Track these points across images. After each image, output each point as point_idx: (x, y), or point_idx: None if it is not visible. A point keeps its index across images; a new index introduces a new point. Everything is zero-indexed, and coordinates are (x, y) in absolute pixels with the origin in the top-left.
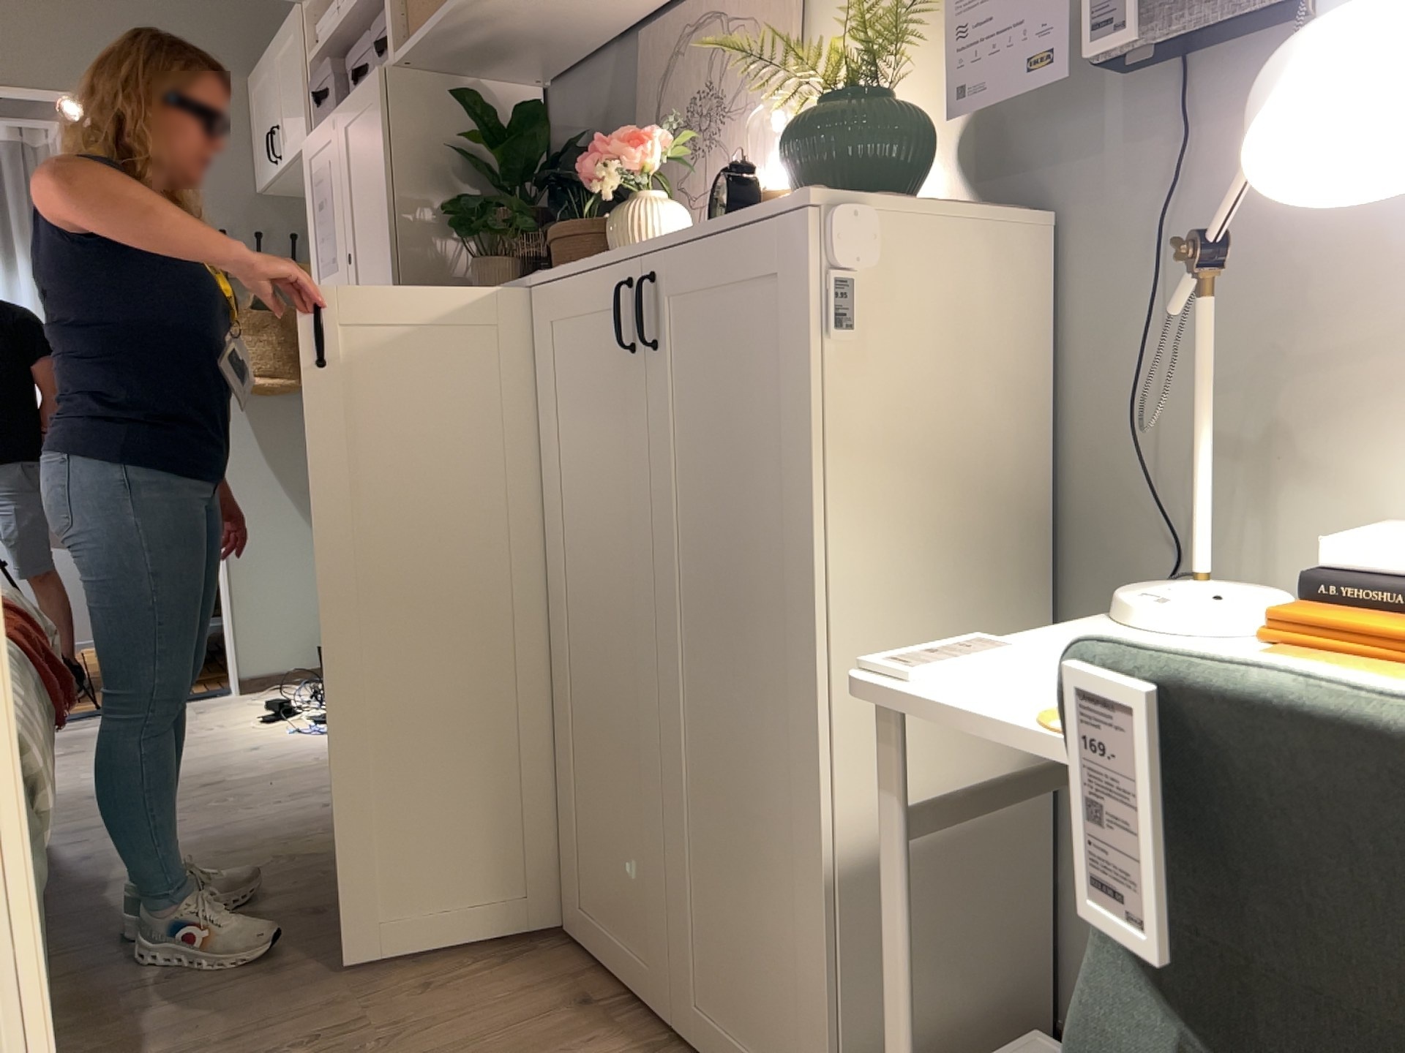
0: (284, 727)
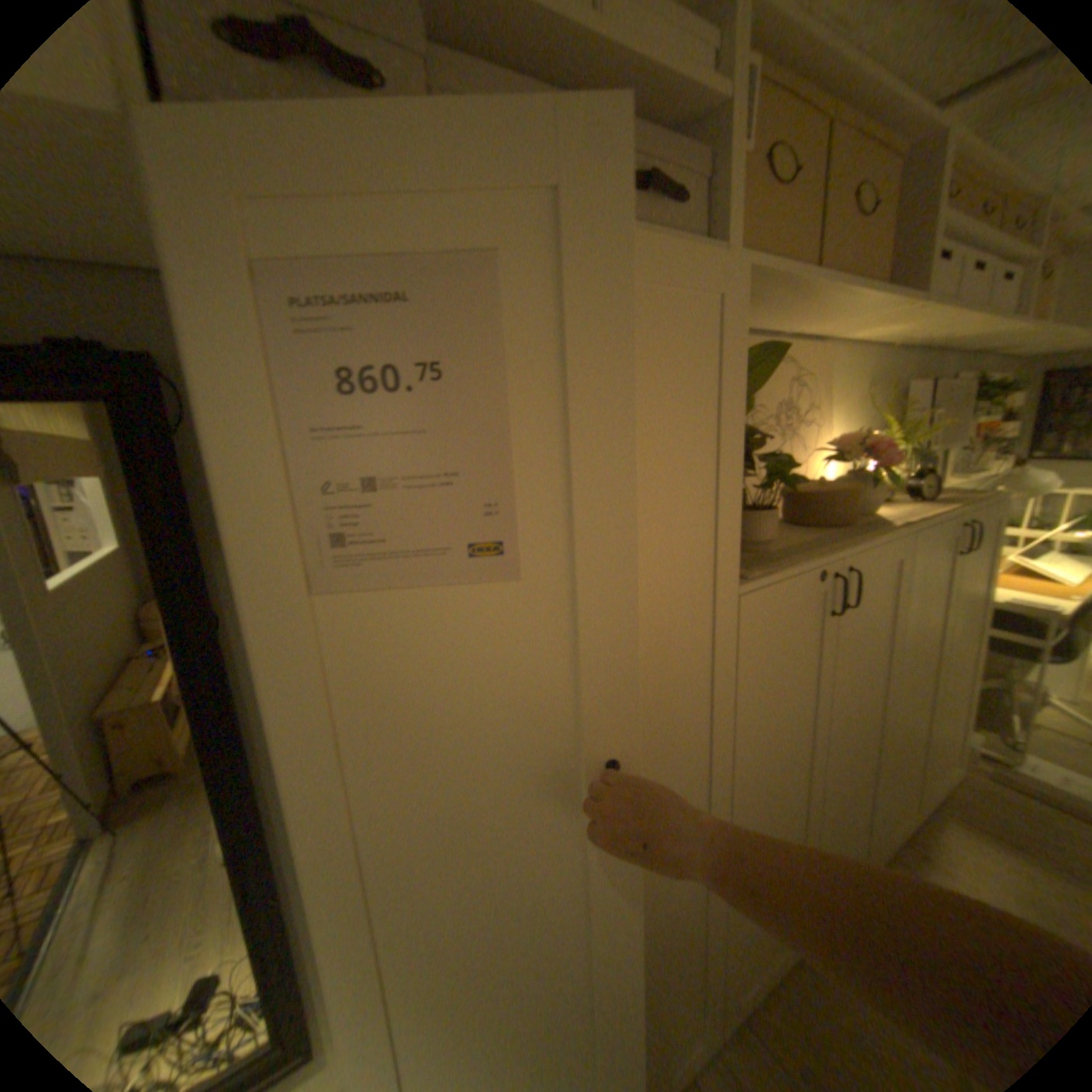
0: None
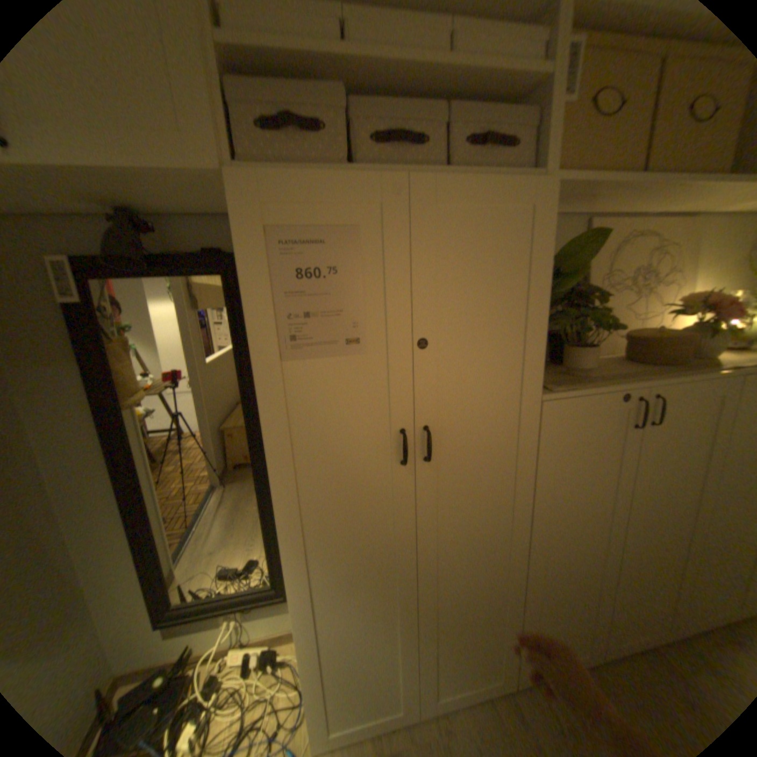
0: None
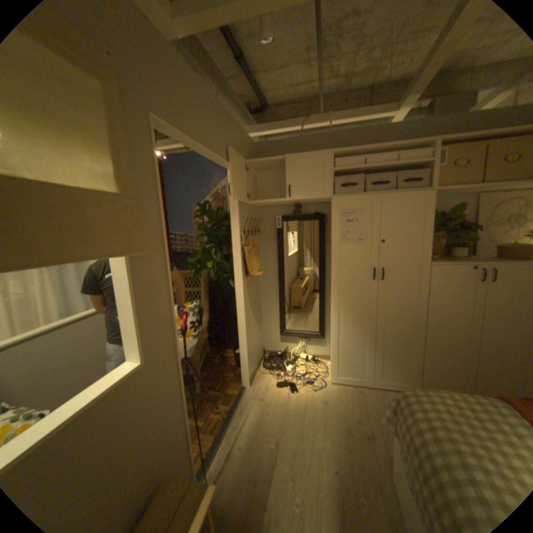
0: (307, 392)
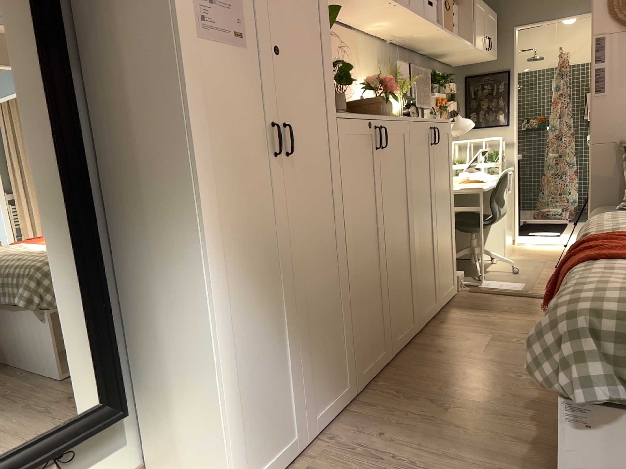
0: None
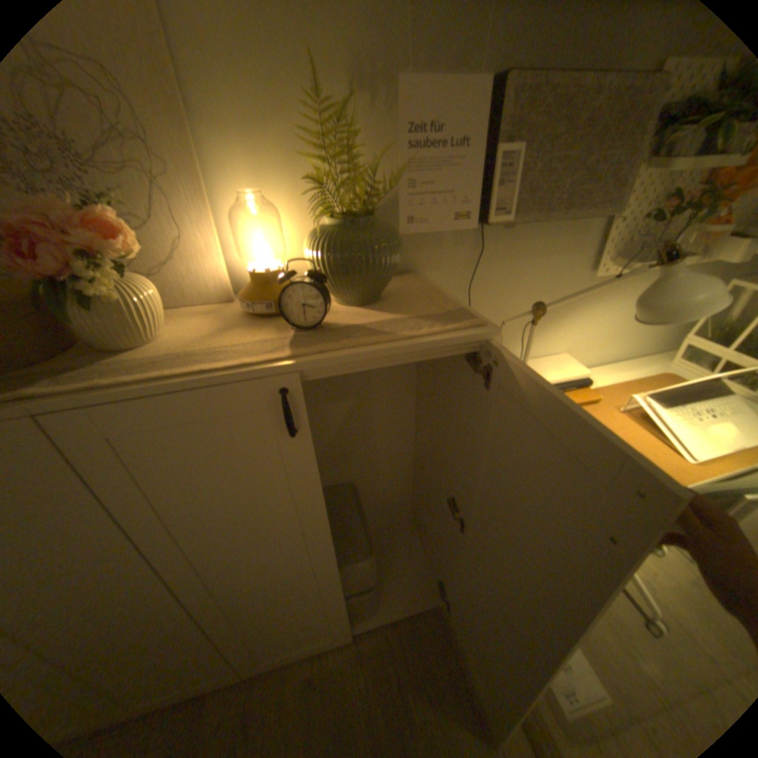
0: None
